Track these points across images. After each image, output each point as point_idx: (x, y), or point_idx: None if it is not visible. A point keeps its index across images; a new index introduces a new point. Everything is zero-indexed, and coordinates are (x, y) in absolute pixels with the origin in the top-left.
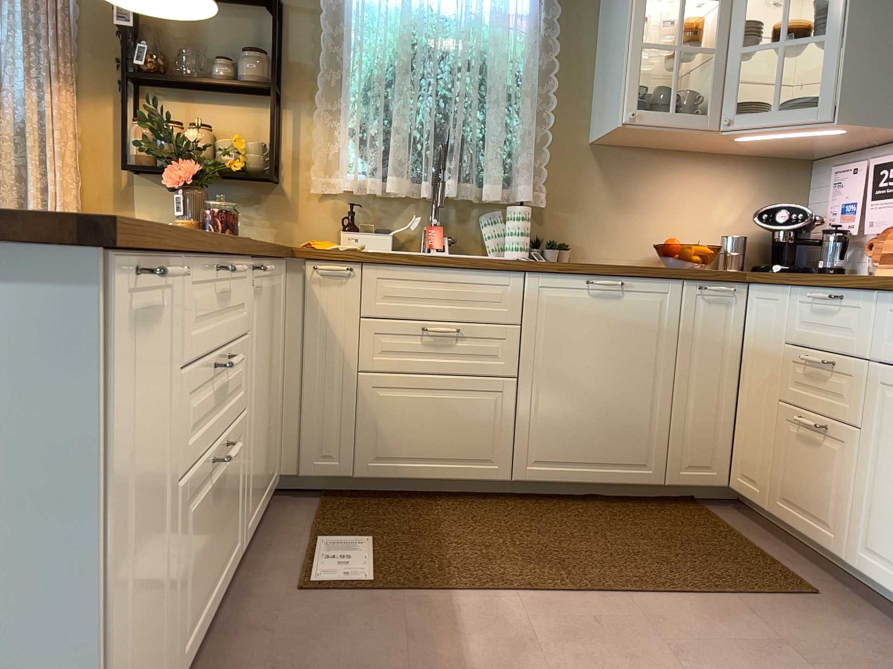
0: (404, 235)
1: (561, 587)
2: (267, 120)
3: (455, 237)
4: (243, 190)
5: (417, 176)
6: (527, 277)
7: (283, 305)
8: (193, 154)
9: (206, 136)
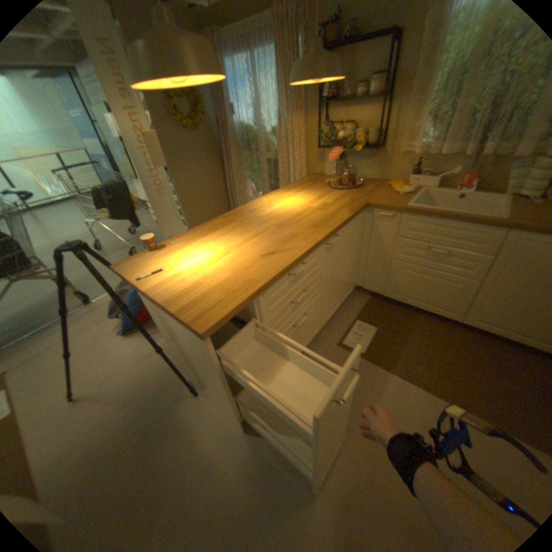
0: (450, 174)
1: (445, 397)
2: (382, 111)
3: (486, 176)
4: (366, 151)
5: (468, 138)
6: (510, 231)
7: (362, 227)
8: (341, 142)
9: (349, 128)
